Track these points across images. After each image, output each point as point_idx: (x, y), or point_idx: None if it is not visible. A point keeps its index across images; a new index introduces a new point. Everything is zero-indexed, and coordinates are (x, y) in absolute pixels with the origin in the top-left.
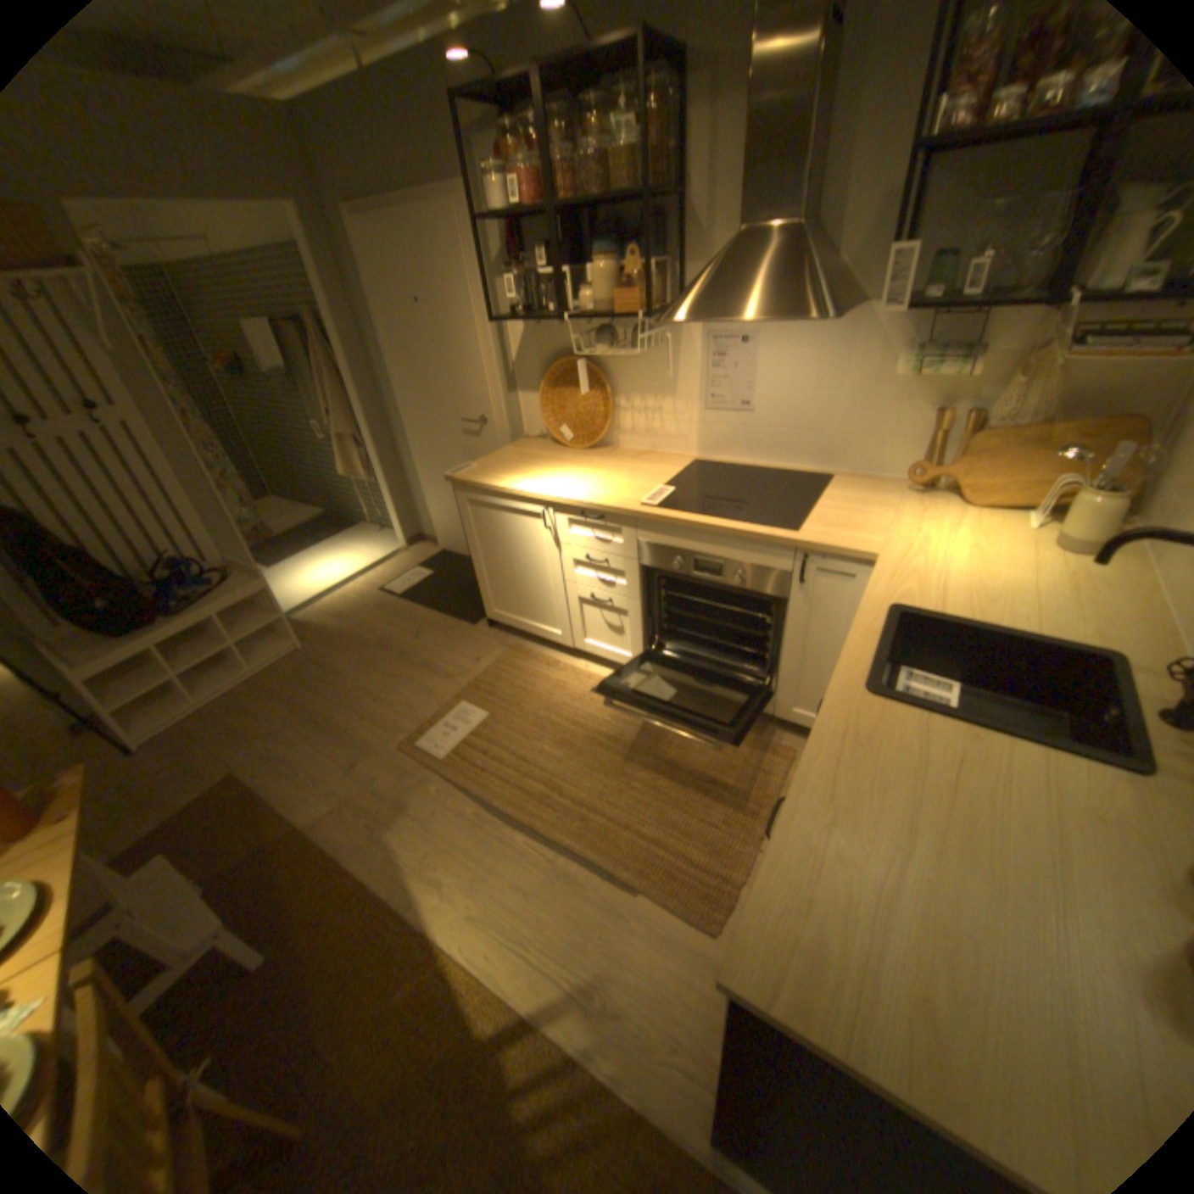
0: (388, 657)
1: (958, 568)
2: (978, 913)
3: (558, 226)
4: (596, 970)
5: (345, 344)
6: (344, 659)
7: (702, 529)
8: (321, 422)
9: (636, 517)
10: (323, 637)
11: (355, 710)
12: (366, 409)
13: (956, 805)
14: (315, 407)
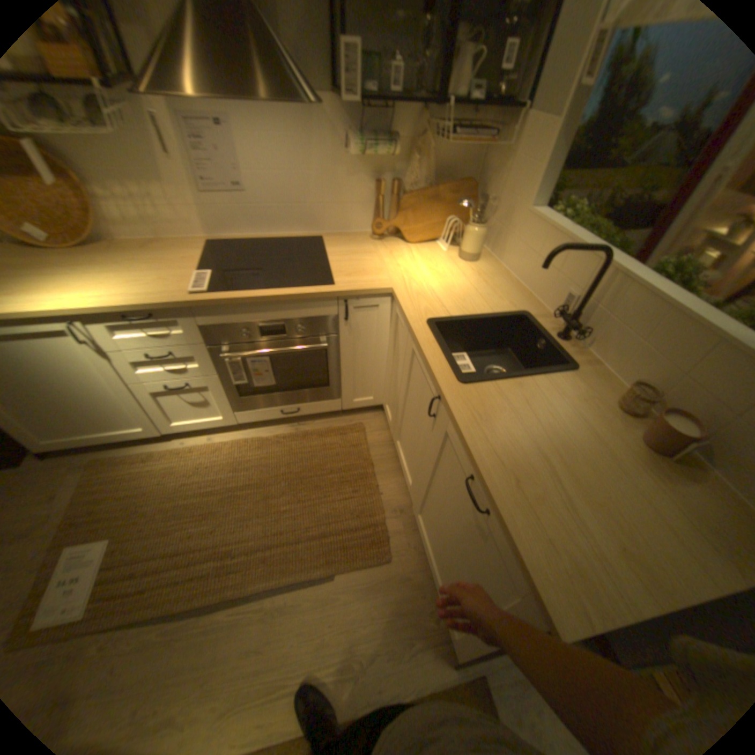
0: None
1: (434, 285)
2: (594, 482)
3: None
4: (339, 648)
5: None
6: None
7: (262, 301)
8: None
9: (193, 305)
10: None
11: None
12: None
13: (543, 428)
14: None
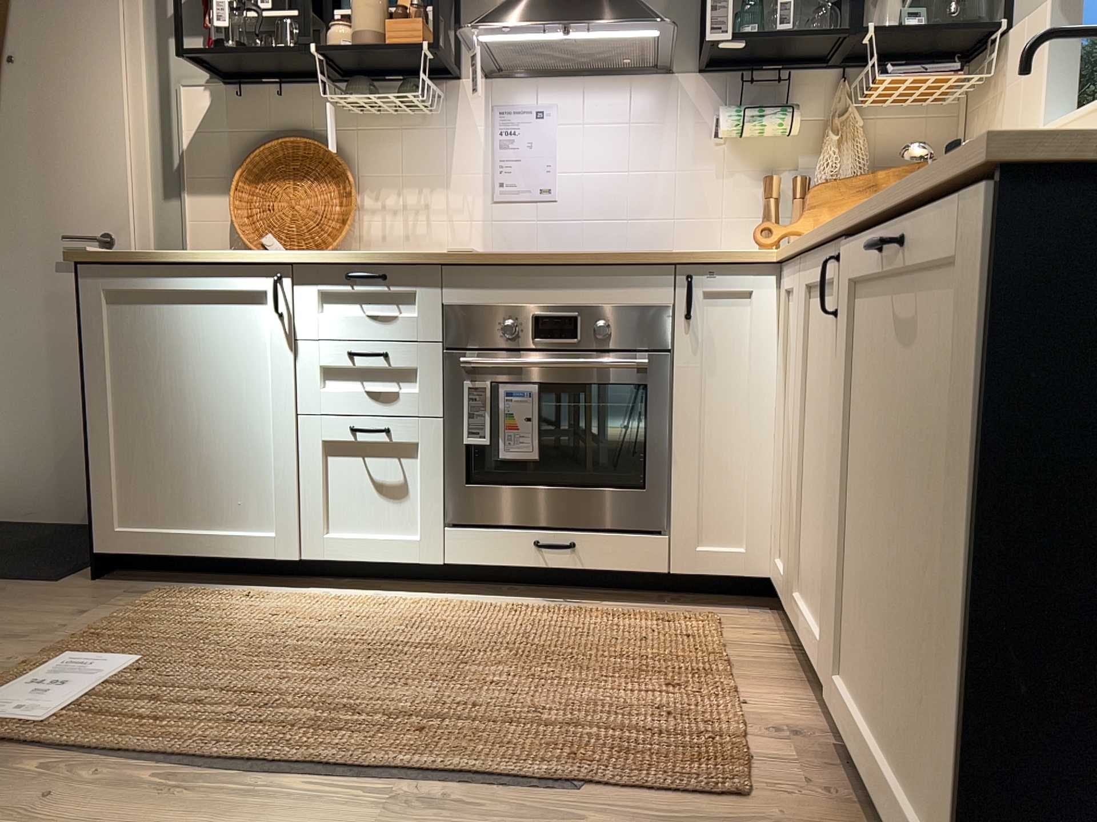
0: None
1: None
2: None
3: None
4: None
5: None
6: None
7: (550, 263)
8: None
9: (445, 263)
10: None
11: None
12: None
13: None
14: None
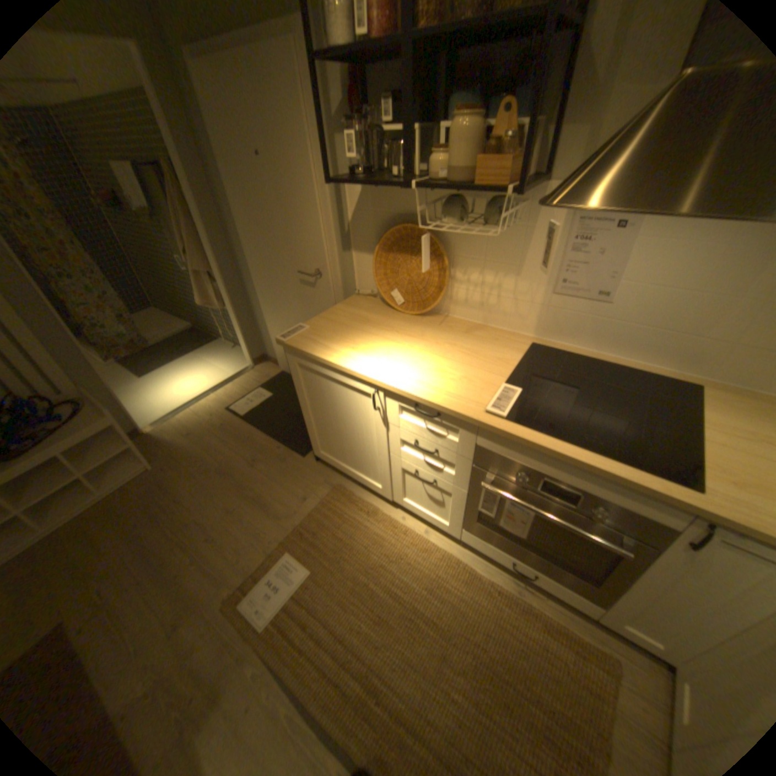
0: (224, 487)
1: None
2: None
3: (412, 68)
4: None
5: (196, 191)
6: (185, 486)
7: (567, 460)
8: (182, 257)
9: (482, 426)
10: (171, 459)
11: (187, 551)
12: (217, 250)
13: None
14: (176, 244)
